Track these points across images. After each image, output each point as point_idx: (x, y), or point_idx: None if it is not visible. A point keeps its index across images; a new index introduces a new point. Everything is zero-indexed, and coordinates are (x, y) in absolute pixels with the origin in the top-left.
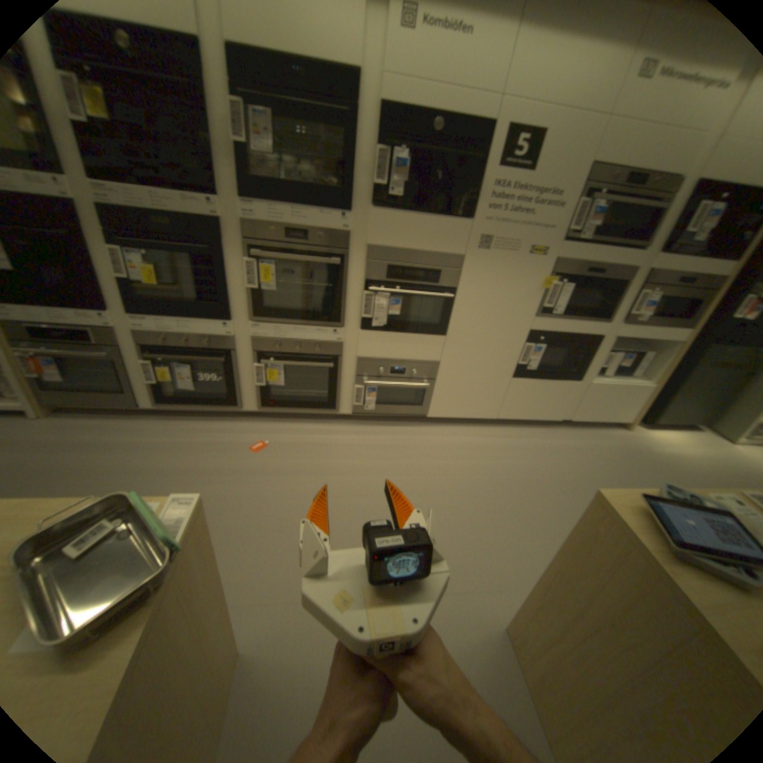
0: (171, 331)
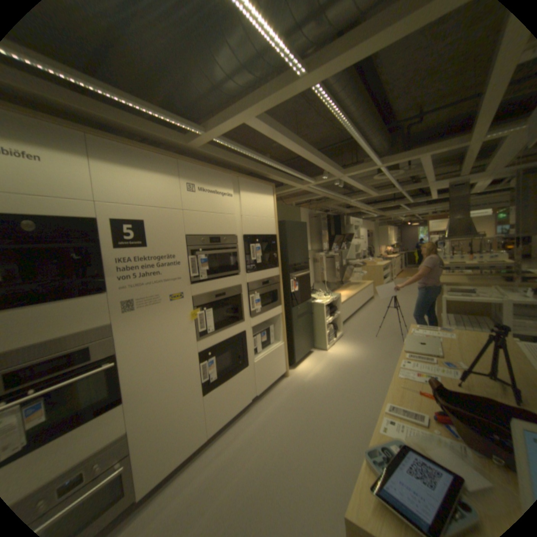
0: None
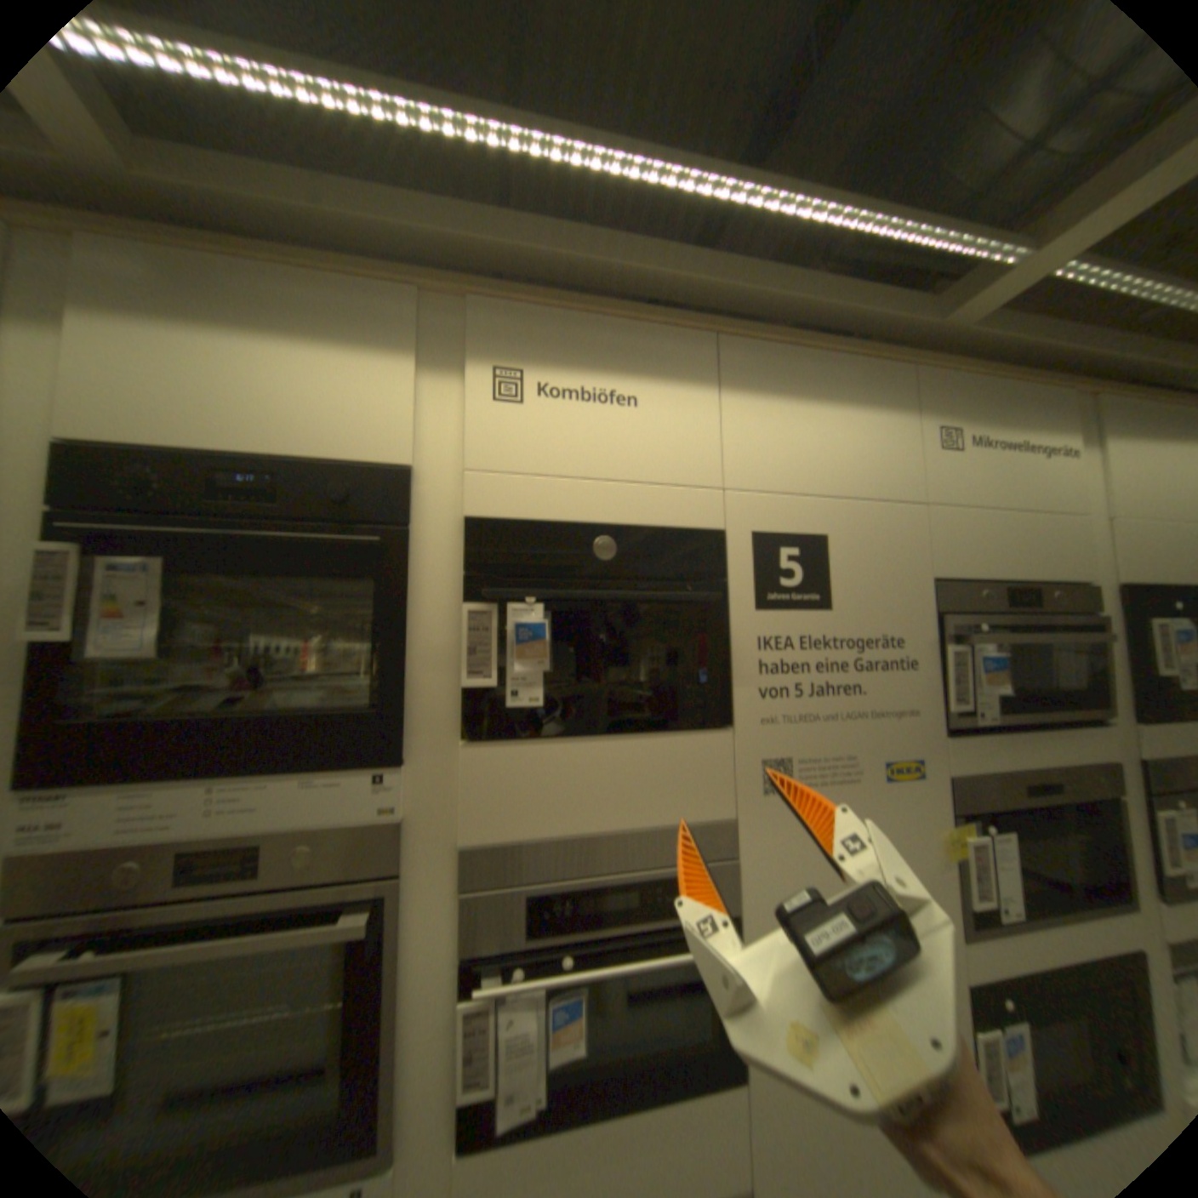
0: None
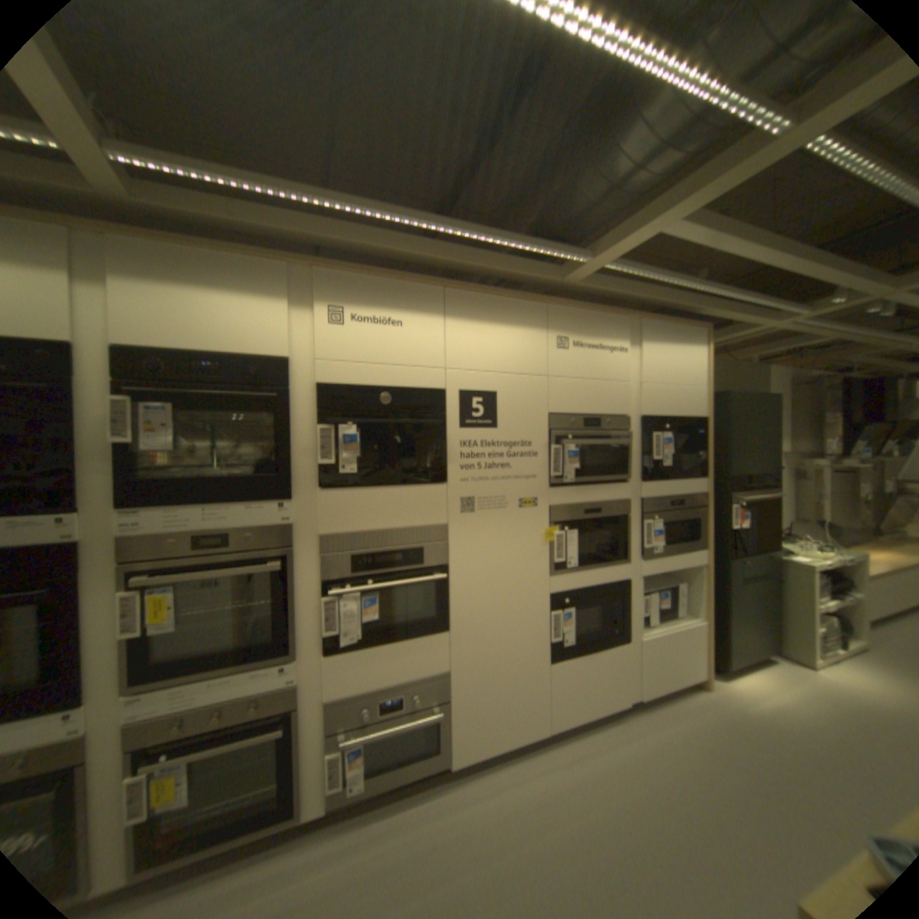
0: None
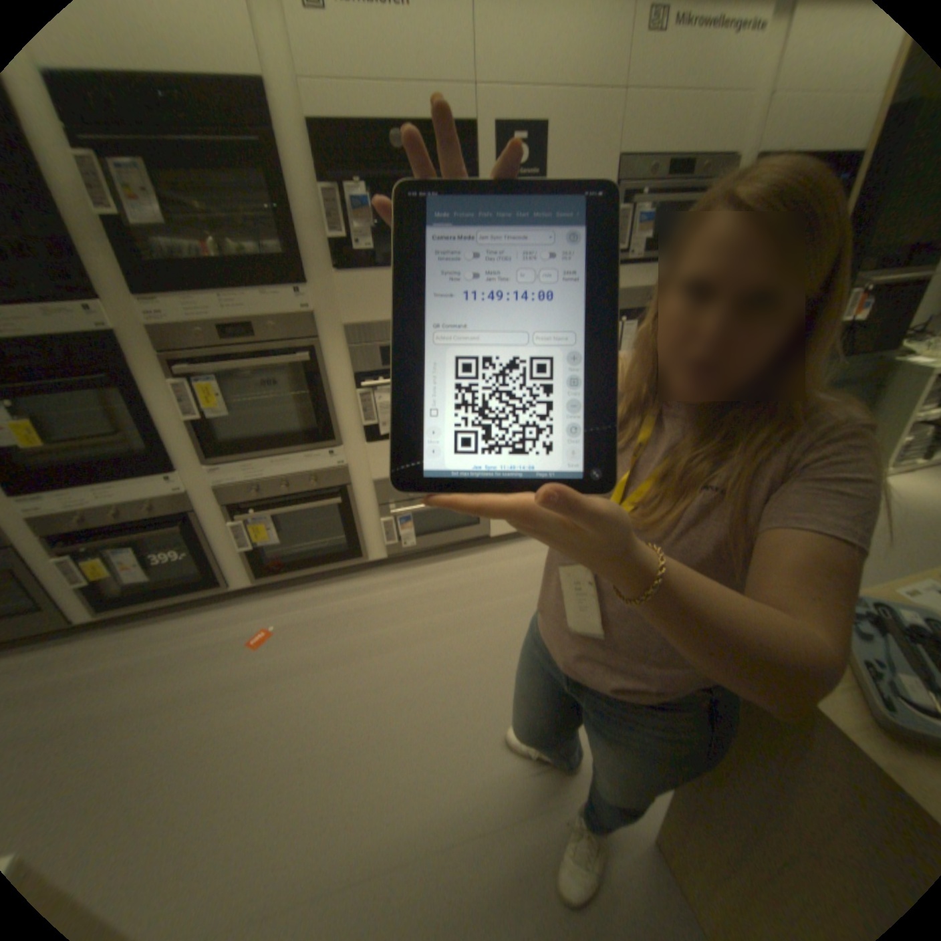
0: (85, 507)
